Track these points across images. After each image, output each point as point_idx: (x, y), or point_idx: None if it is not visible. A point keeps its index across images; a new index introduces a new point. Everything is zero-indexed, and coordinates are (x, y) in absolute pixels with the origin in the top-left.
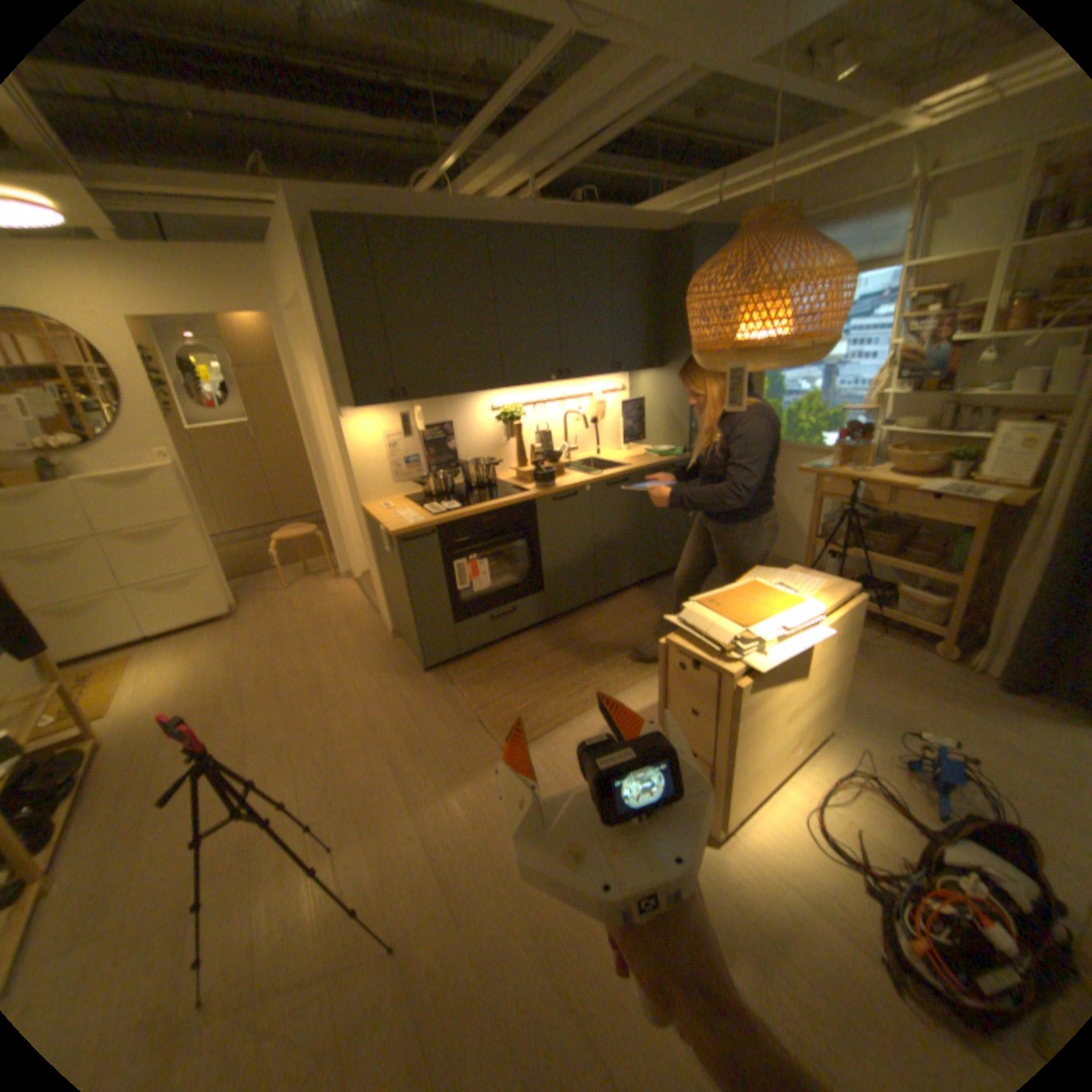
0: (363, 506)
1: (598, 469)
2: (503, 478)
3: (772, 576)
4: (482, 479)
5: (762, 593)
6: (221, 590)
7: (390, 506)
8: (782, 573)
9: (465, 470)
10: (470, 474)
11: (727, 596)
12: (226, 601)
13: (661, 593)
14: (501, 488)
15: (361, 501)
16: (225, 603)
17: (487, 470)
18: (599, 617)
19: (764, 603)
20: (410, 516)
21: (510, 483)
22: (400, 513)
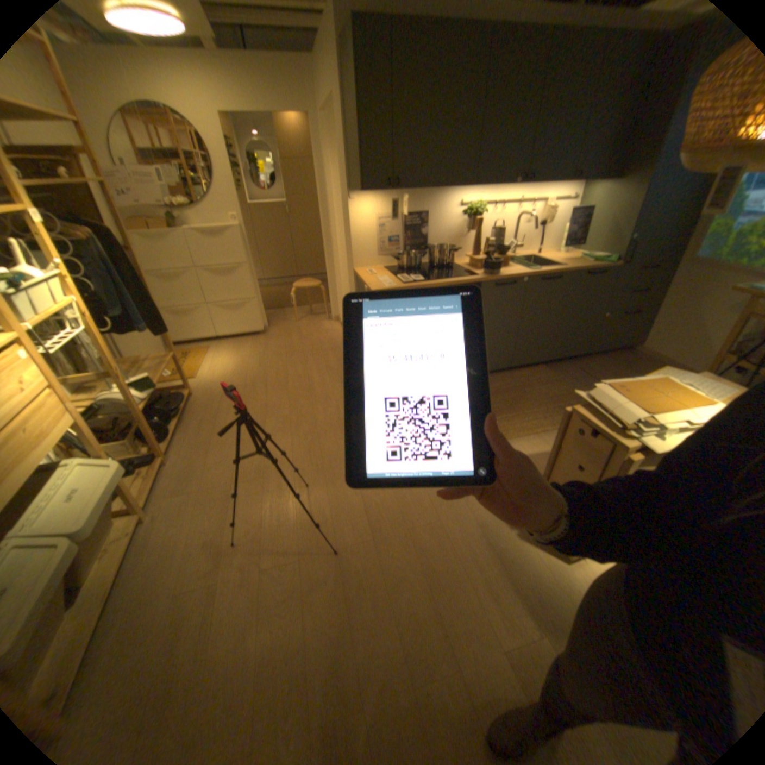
0: (354, 270)
1: (536, 265)
2: (458, 263)
3: (682, 377)
4: (442, 261)
5: (672, 389)
6: (260, 315)
7: (373, 272)
8: (692, 376)
9: (431, 252)
10: (434, 255)
11: (637, 385)
12: (262, 322)
13: (564, 373)
14: (456, 270)
15: (354, 266)
16: (262, 324)
17: (447, 254)
18: (509, 381)
19: (673, 398)
20: (386, 281)
21: (463, 267)
22: (379, 278)
